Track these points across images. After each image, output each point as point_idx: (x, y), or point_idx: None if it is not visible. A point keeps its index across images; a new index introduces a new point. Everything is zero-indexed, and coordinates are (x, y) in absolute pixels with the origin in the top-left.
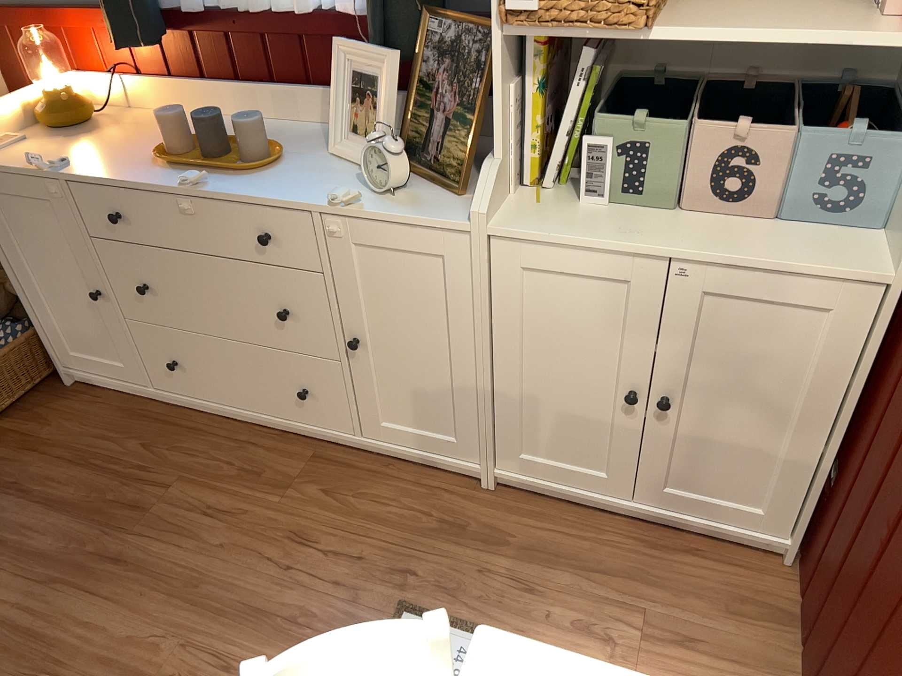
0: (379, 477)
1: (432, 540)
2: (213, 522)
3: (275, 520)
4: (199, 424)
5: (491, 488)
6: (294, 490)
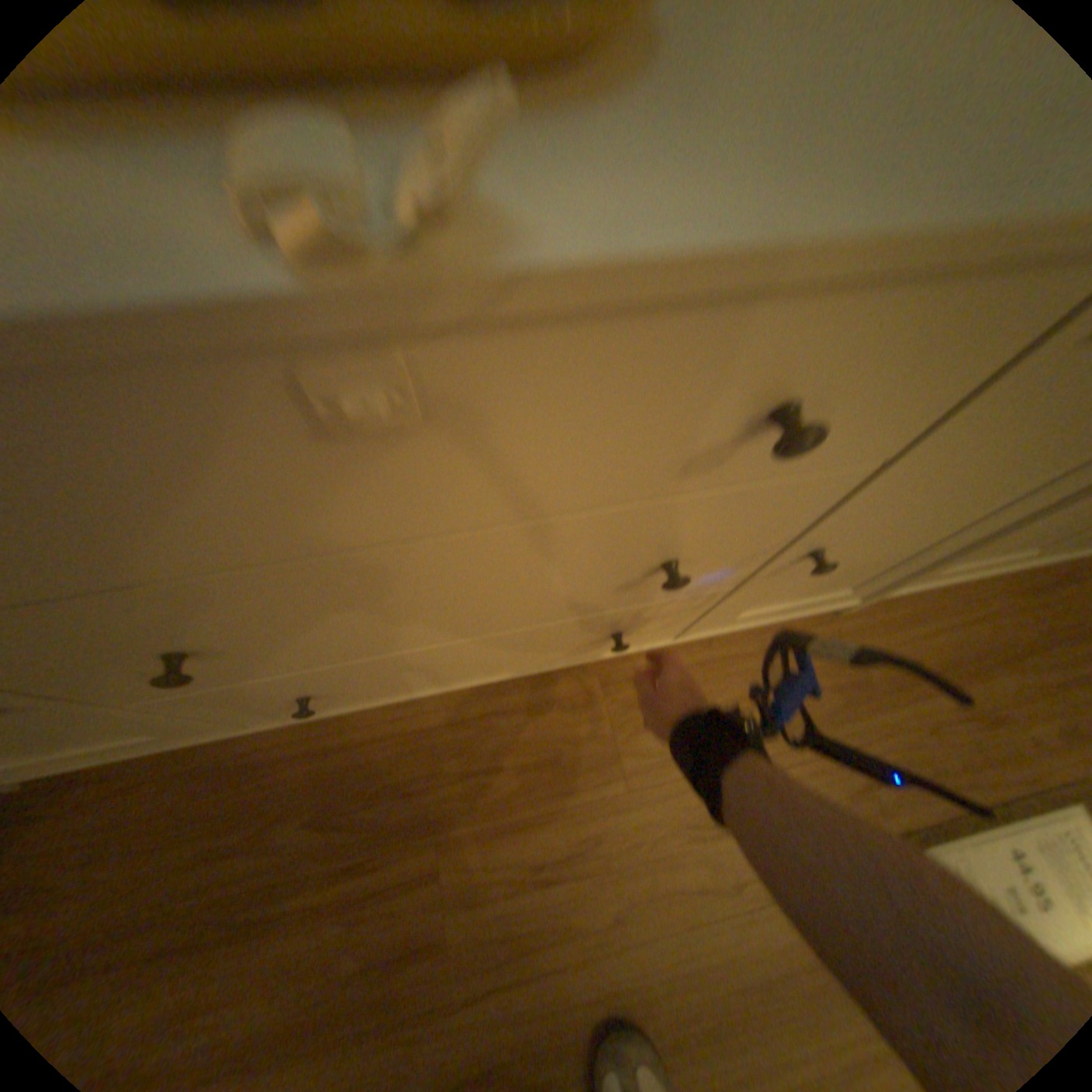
0: (719, 672)
1: (860, 729)
2: (569, 904)
3: (653, 833)
4: (368, 735)
5: (852, 612)
6: (632, 764)
